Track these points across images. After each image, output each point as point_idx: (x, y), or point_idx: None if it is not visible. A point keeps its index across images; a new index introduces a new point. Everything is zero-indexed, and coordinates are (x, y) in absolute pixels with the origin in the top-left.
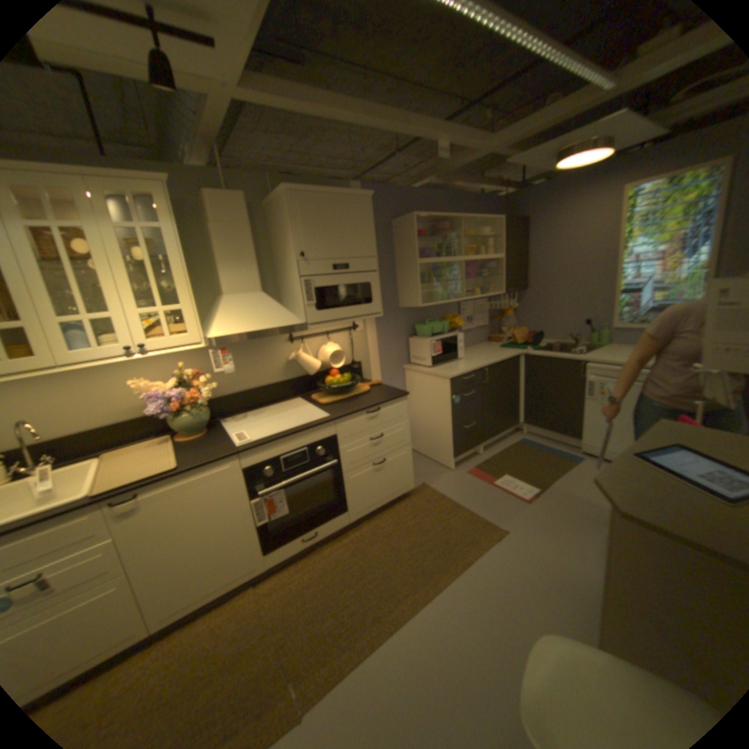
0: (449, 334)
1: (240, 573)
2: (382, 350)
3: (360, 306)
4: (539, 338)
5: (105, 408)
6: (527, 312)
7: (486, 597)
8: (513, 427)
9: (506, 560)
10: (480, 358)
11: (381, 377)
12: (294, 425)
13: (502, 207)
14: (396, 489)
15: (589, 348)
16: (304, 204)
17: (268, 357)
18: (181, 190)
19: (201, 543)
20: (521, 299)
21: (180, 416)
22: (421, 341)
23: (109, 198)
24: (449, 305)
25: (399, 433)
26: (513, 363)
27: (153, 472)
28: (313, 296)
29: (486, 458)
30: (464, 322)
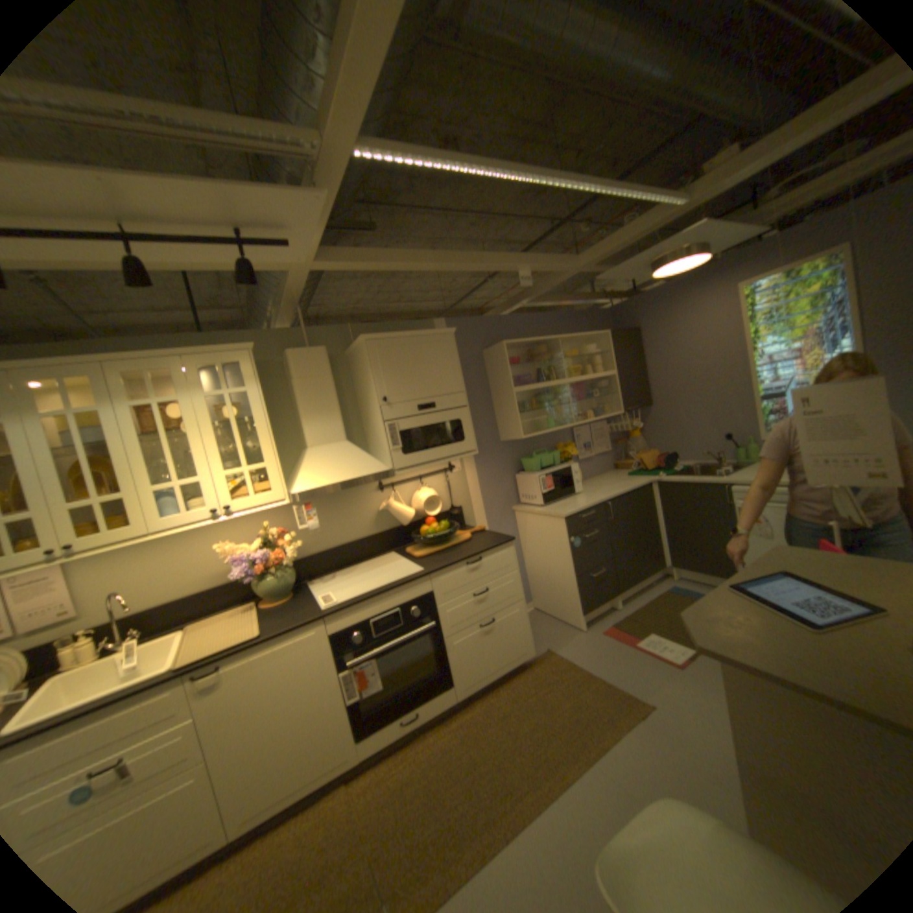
0: (561, 467)
1: (328, 767)
2: (484, 491)
3: (450, 446)
4: (674, 461)
5: (189, 577)
6: (656, 432)
7: (626, 793)
8: (657, 573)
9: (652, 745)
10: (601, 491)
11: (486, 522)
12: (383, 583)
13: (608, 321)
14: (512, 658)
15: (736, 468)
16: (383, 351)
17: (356, 509)
18: (266, 352)
19: (283, 727)
20: (647, 418)
21: (263, 580)
22: (528, 477)
23: (200, 370)
24: (560, 433)
25: (507, 587)
26: (644, 494)
27: (234, 643)
28: (398, 441)
29: (626, 614)
30: (580, 451)
